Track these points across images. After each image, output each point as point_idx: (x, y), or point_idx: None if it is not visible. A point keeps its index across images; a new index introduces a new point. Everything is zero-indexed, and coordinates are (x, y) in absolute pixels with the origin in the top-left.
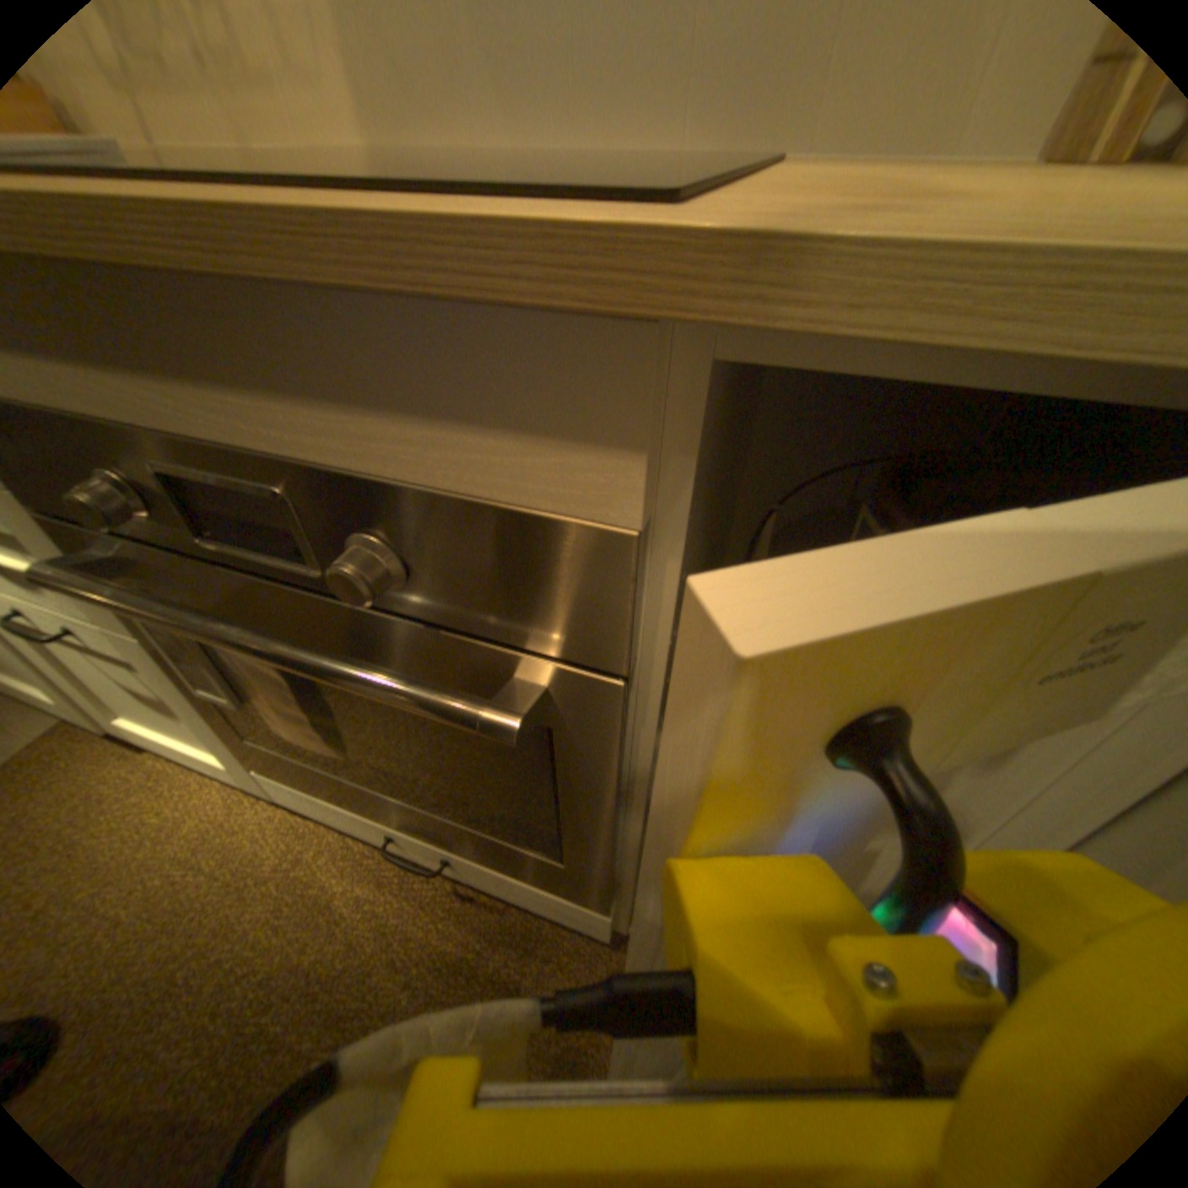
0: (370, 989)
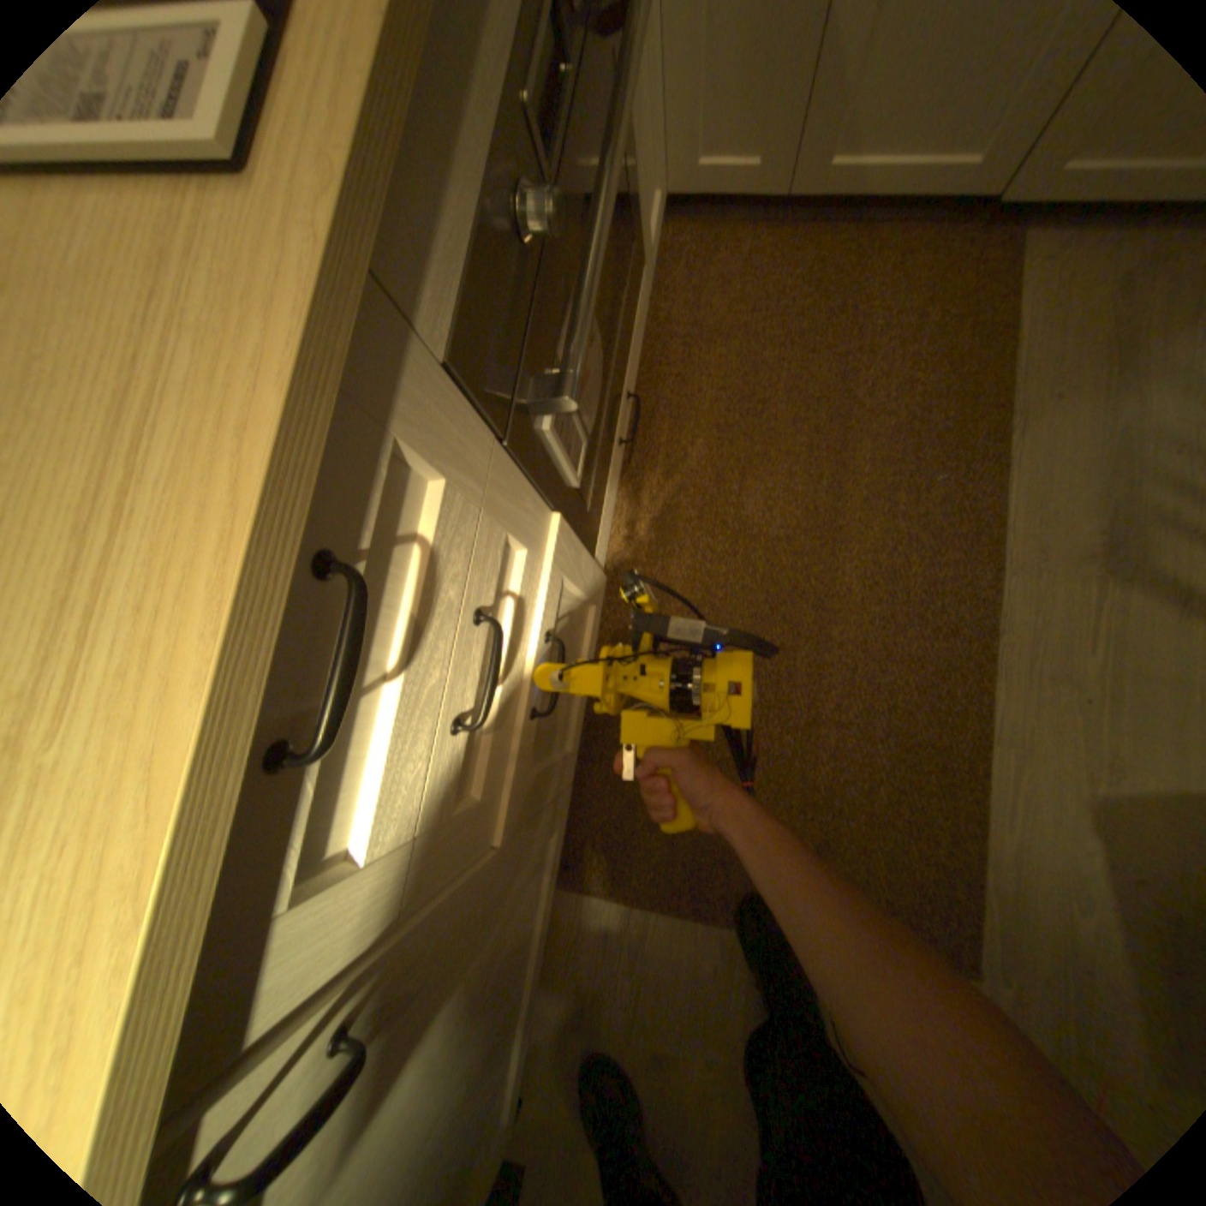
0: (696, 461)
